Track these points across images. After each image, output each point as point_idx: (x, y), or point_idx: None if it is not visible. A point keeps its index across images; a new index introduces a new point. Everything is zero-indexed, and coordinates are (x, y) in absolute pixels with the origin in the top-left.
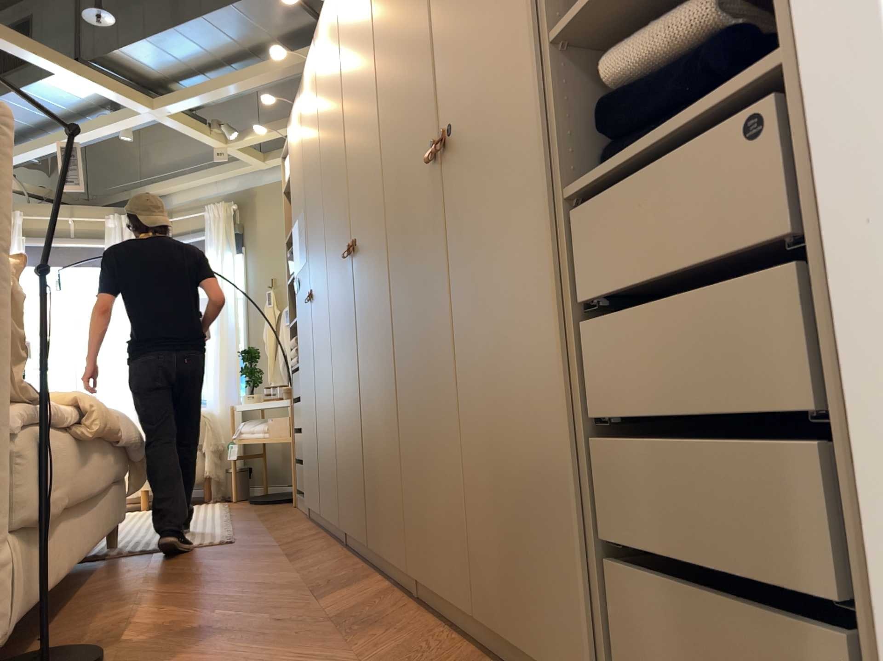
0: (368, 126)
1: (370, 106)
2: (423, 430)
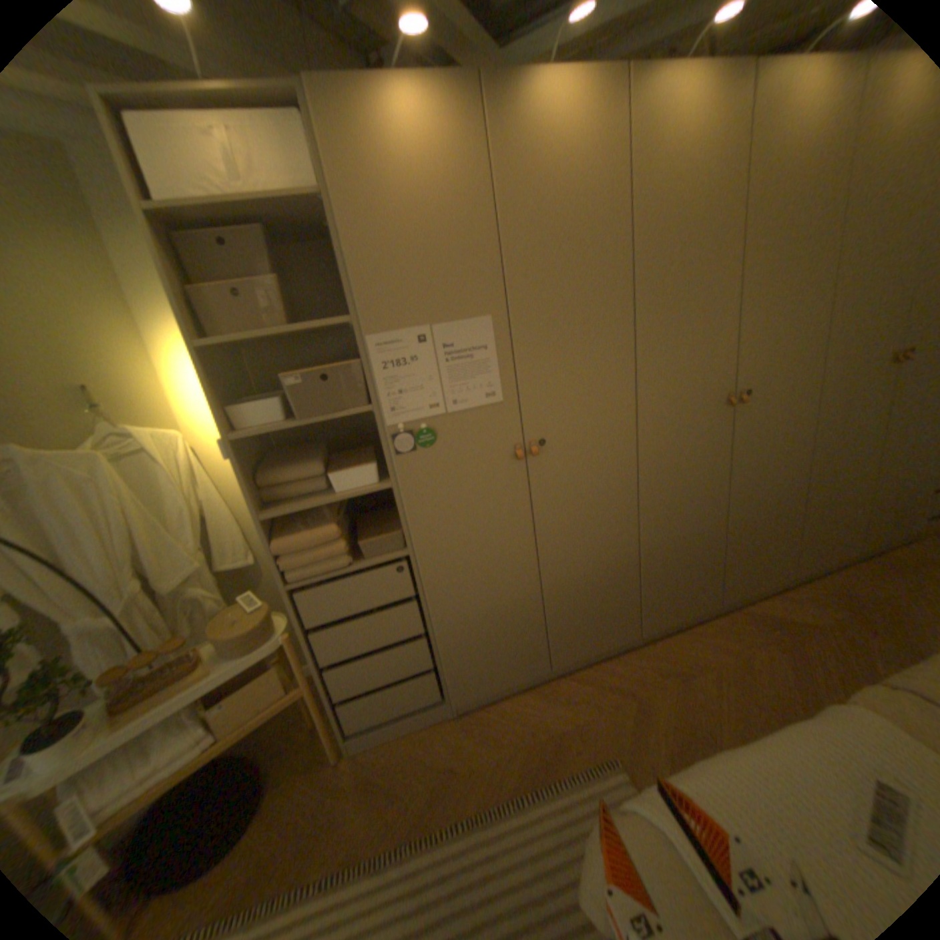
0: (801, 294)
1: (812, 280)
2: (837, 504)
